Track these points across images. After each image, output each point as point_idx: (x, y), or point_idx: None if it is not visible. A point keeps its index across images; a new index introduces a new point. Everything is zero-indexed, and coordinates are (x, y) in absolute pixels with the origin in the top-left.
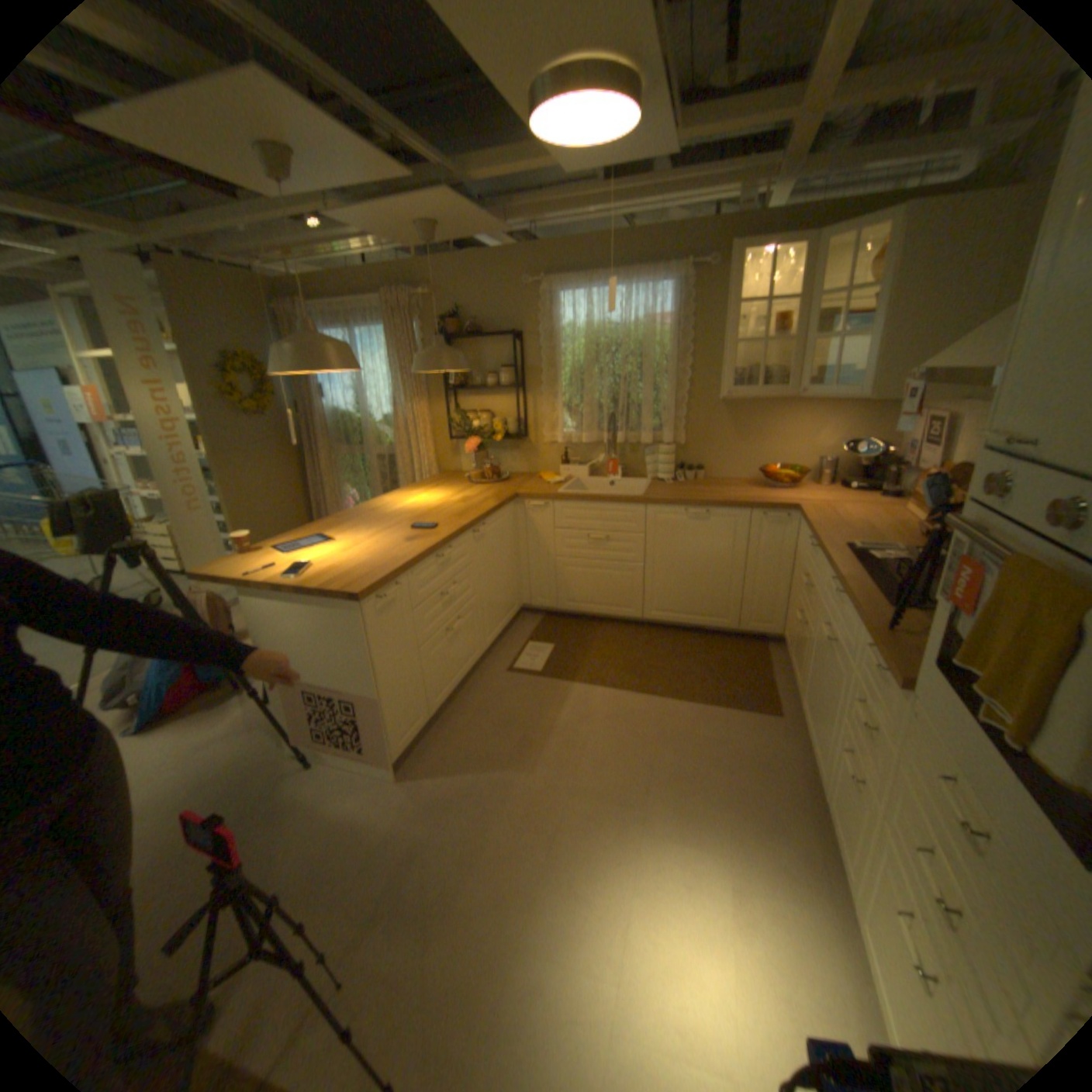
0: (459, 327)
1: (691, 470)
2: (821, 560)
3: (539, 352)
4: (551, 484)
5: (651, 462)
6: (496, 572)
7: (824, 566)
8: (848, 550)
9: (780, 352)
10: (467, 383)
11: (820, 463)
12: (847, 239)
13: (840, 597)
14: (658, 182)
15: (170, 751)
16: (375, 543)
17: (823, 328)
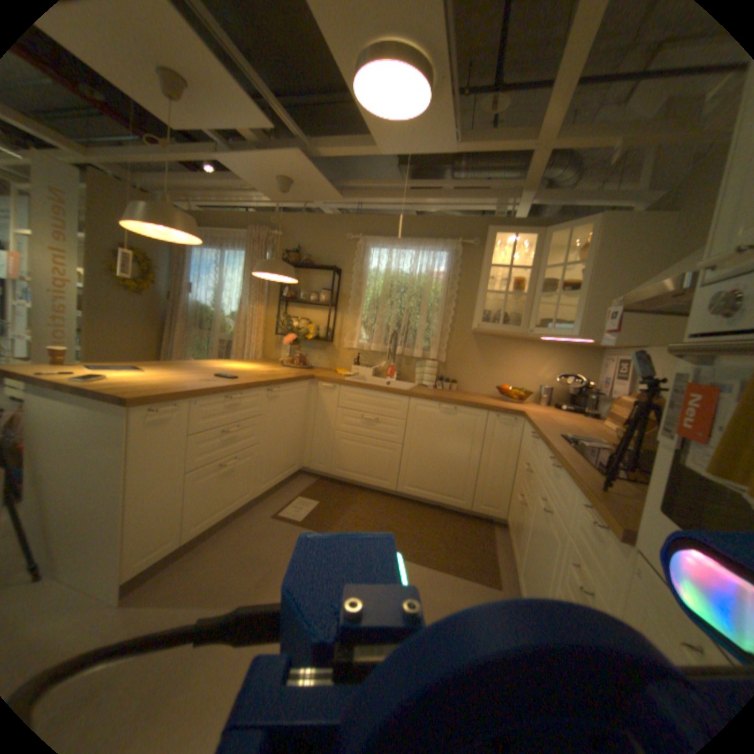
0: (299, 260)
1: (447, 381)
2: (539, 448)
3: (351, 285)
4: (342, 375)
5: (419, 372)
6: (283, 430)
7: (541, 452)
8: (561, 439)
9: (515, 309)
10: (297, 298)
11: (540, 389)
12: (563, 241)
13: (555, 473)
14: (445, 190)
15: None
16: (178, 378)
17: (545, 292)
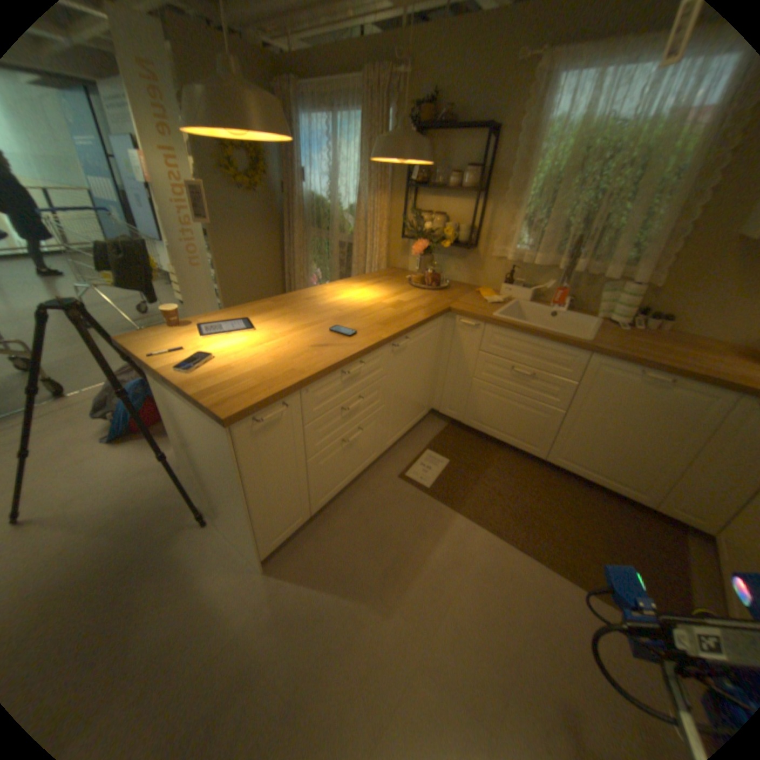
0: (435, 115)
1: (659, 318)
2: None
3: (515, 151)
4: (488, 302)
5: (610, 299)
6: (410, 382)
7: None
8: None
9: None
10: (430, 180)
11: None
12: None
13: None
14: None
15: (122, 467)
16: (288, 342)
17: None
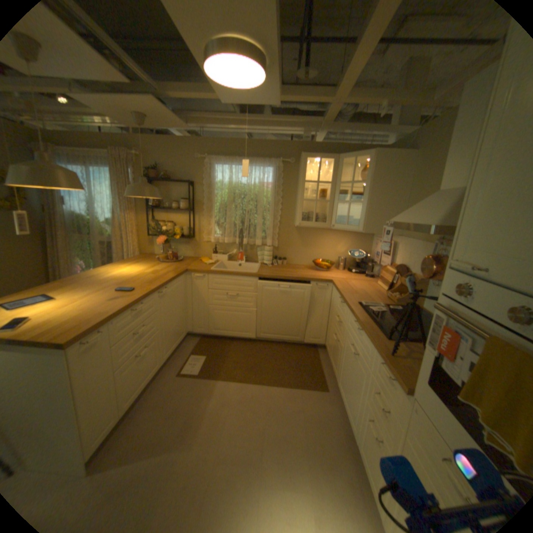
0: (157, 175)
1: (280, 260)
2: (346, 310)
3: (203, 193)
4: (207, 264)
5: (260, 255)
6: (172, 315)
7: (348, 313)
8: (360, 306)
9: (320, 207)
10: (160, 205)
11: (338, 259)
12: (349, 161)
13: (359, 332)
14: (266, 120)
15: None
16: (86, 302)
17: (340, 198)
